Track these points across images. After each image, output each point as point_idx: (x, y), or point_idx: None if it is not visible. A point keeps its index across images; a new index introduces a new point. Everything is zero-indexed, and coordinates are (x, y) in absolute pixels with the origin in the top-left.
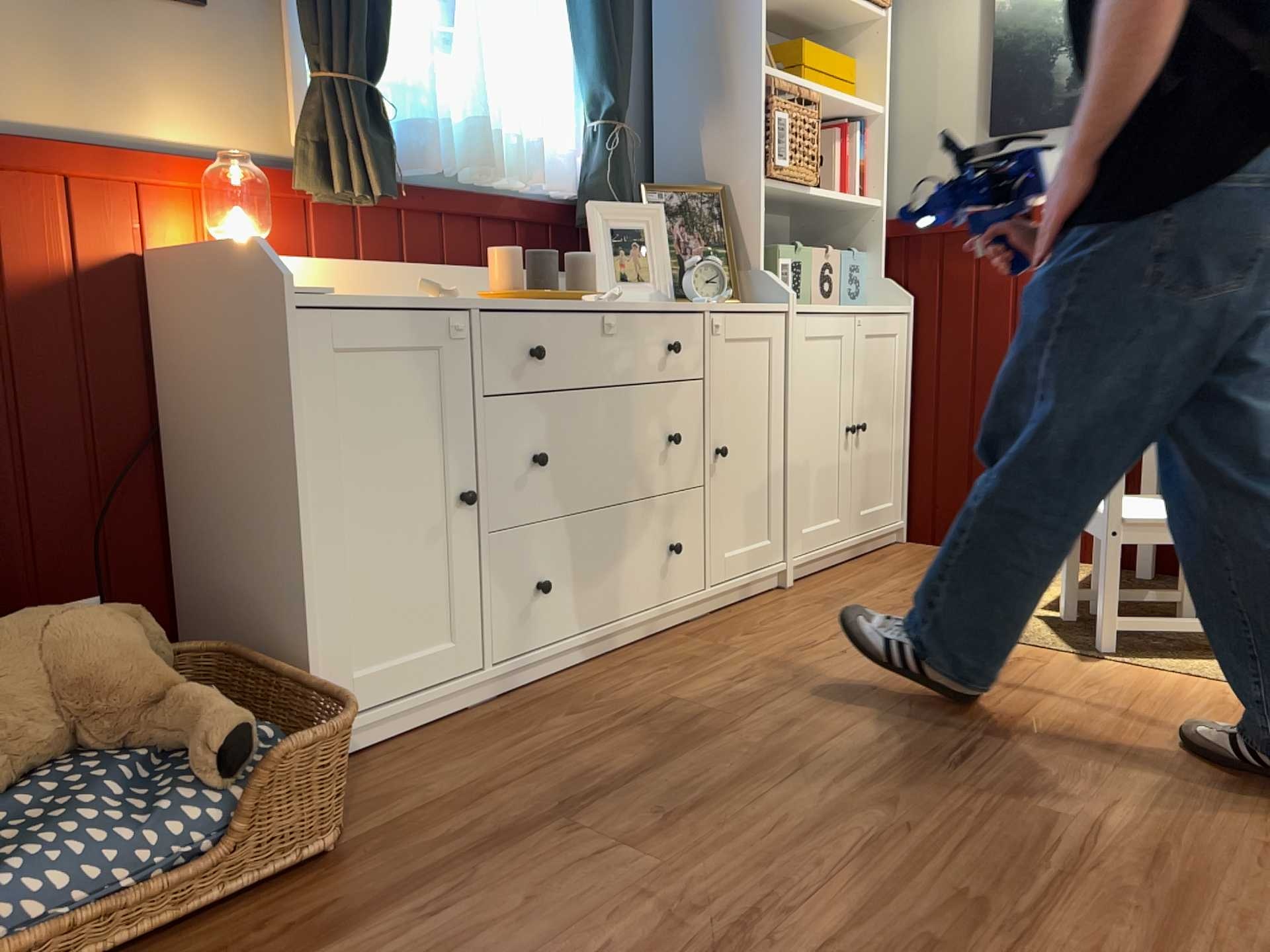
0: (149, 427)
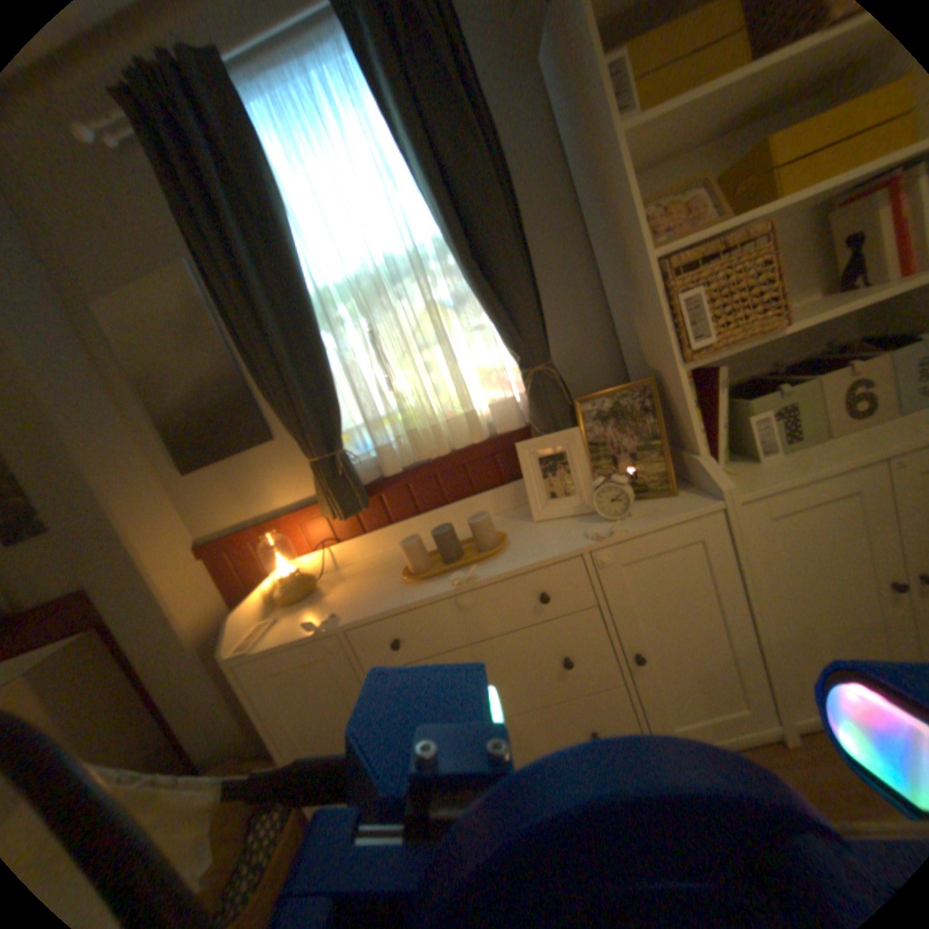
0: None
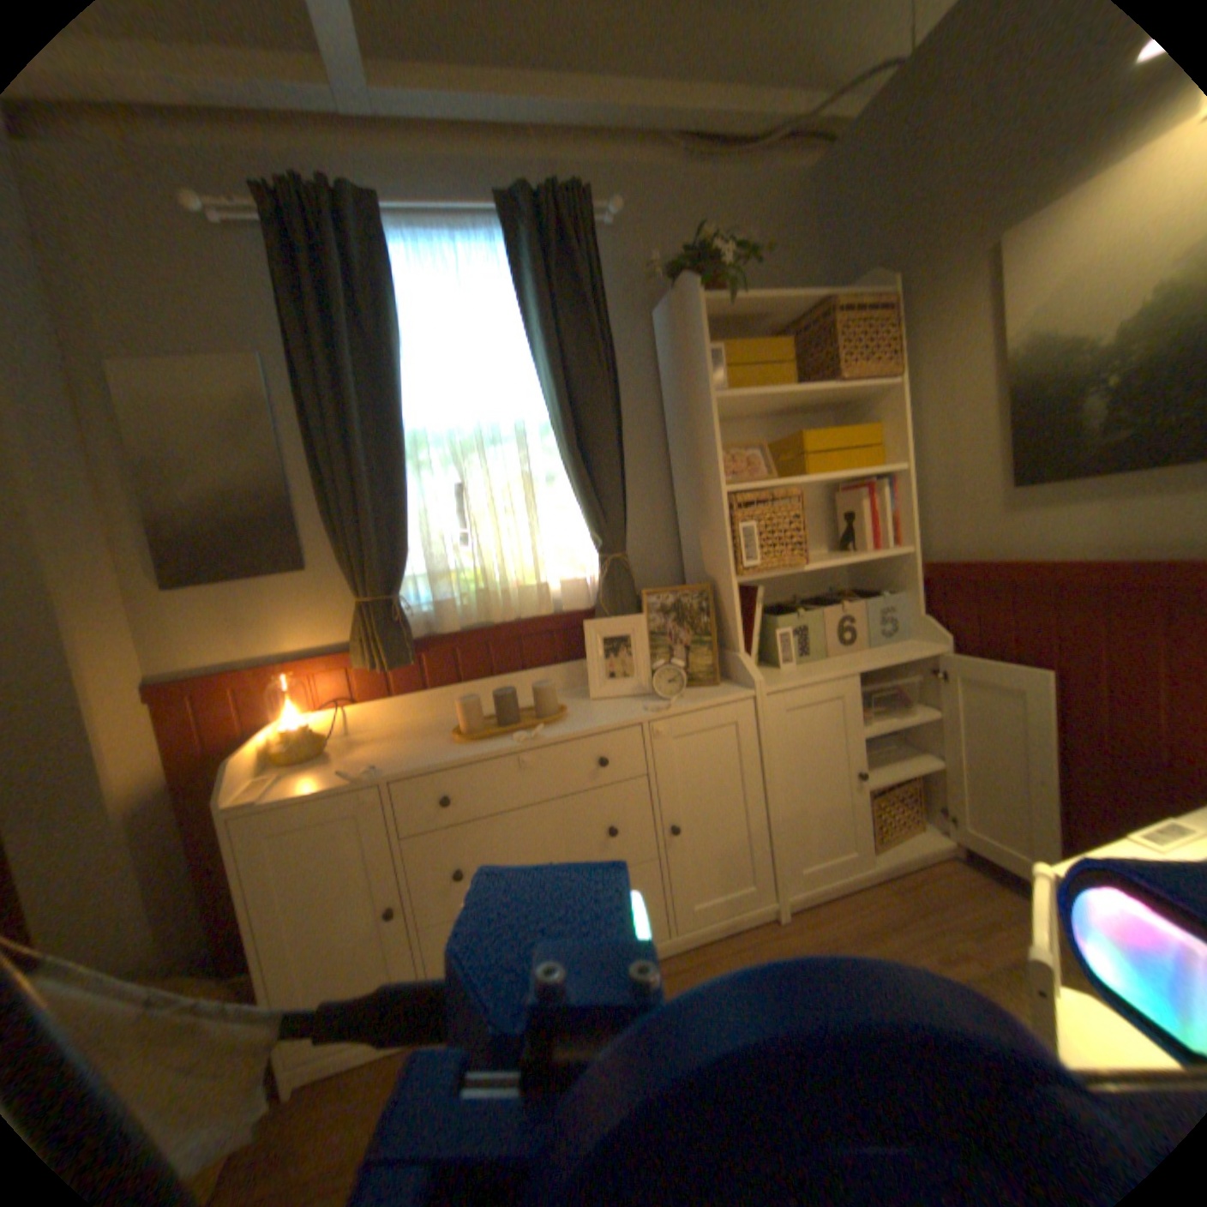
0: None
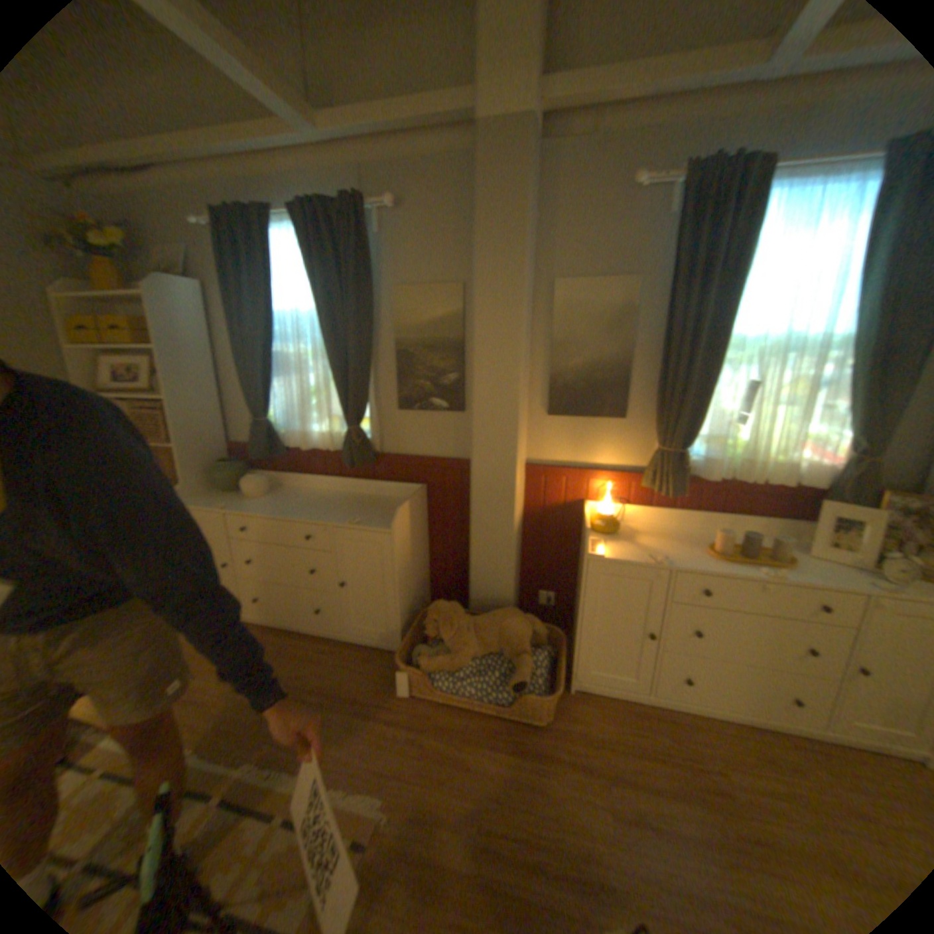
0: (577, 550)
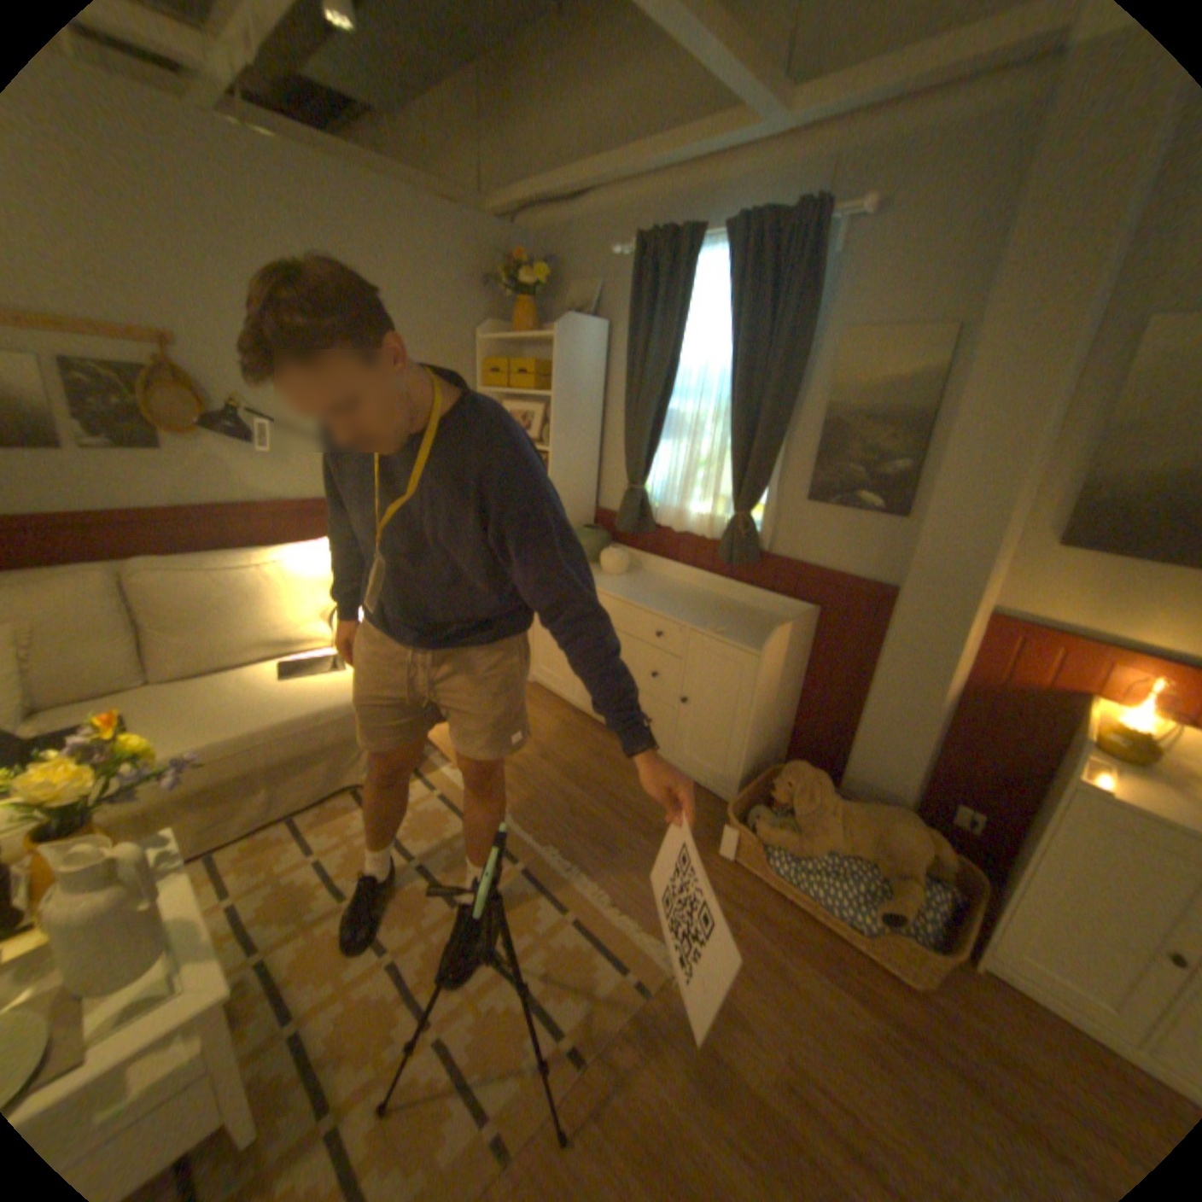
0: (1053, 770)
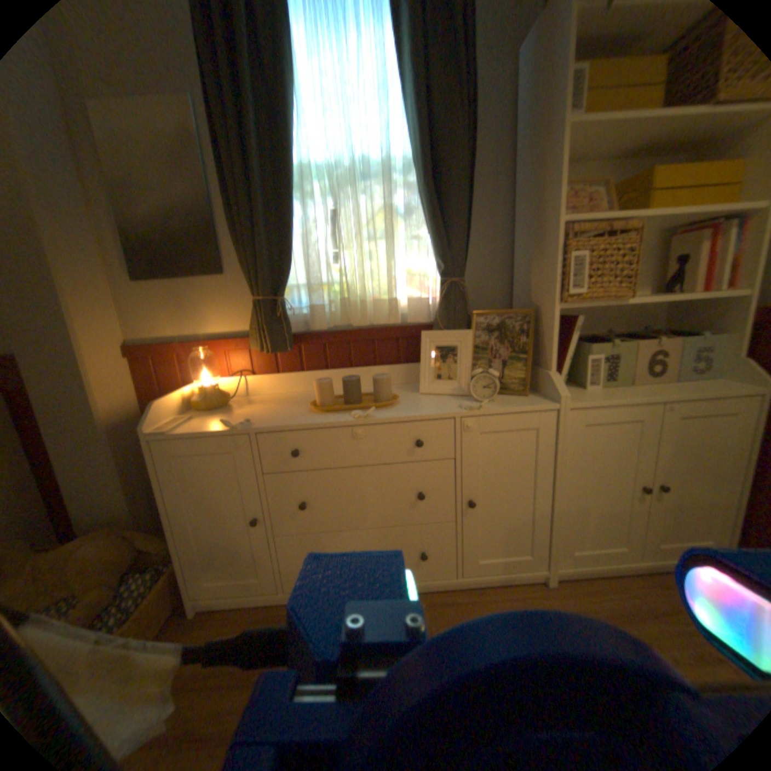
0: None
